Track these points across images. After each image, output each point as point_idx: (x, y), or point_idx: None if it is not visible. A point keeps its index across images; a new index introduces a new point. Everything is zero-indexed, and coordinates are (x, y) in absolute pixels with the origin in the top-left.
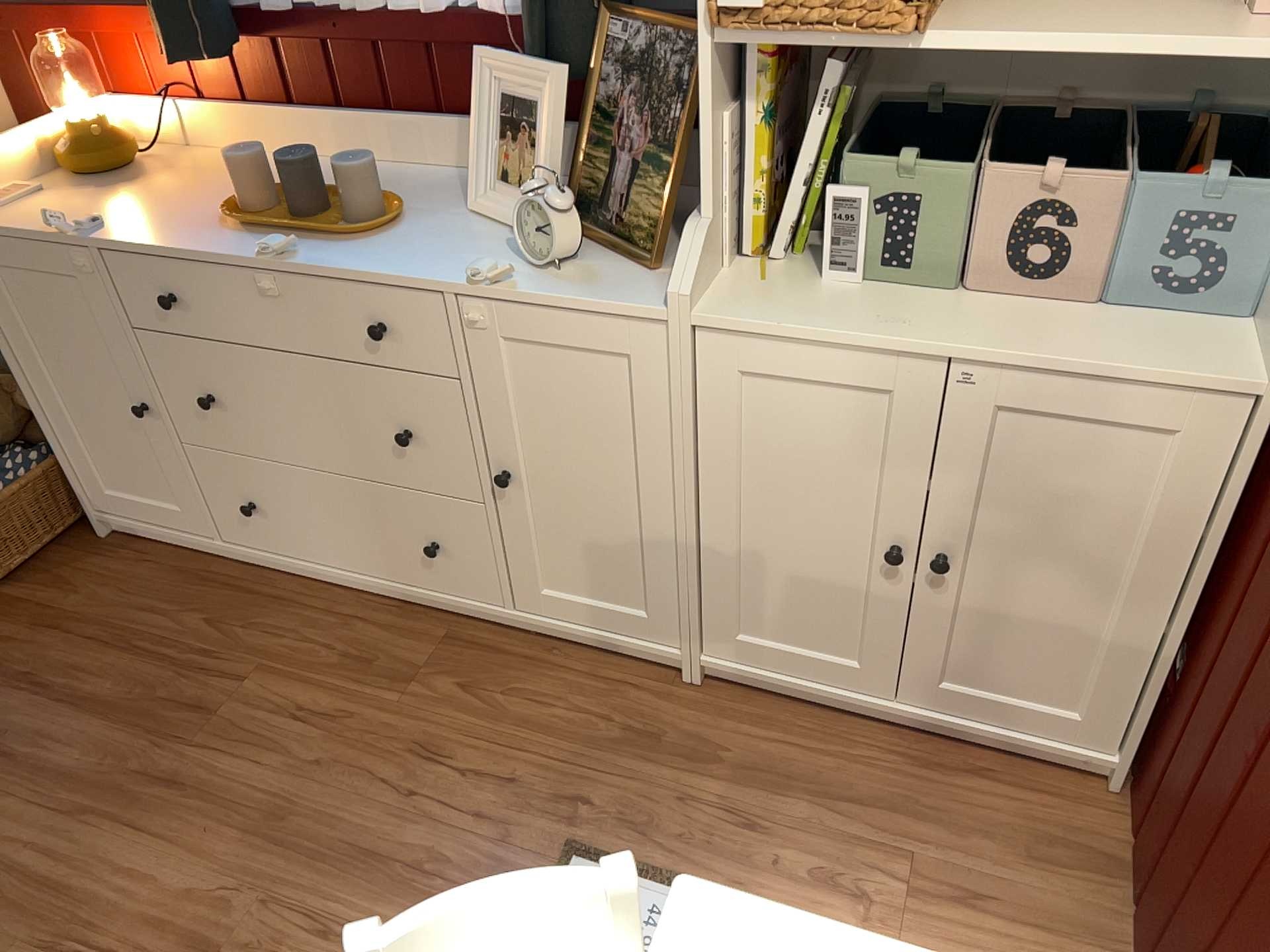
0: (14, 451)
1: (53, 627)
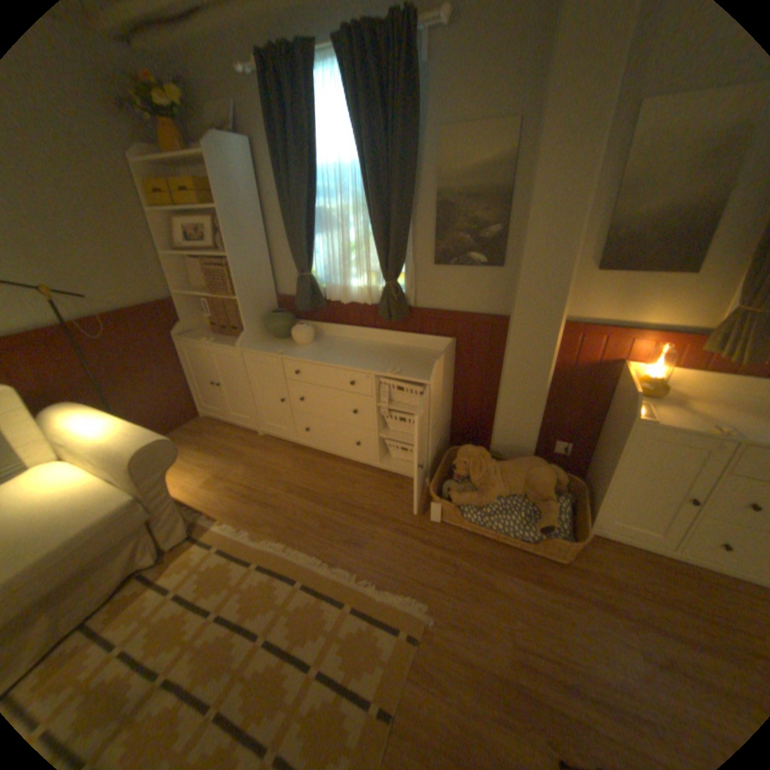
0: (559, 499)
1: (622, 592)
